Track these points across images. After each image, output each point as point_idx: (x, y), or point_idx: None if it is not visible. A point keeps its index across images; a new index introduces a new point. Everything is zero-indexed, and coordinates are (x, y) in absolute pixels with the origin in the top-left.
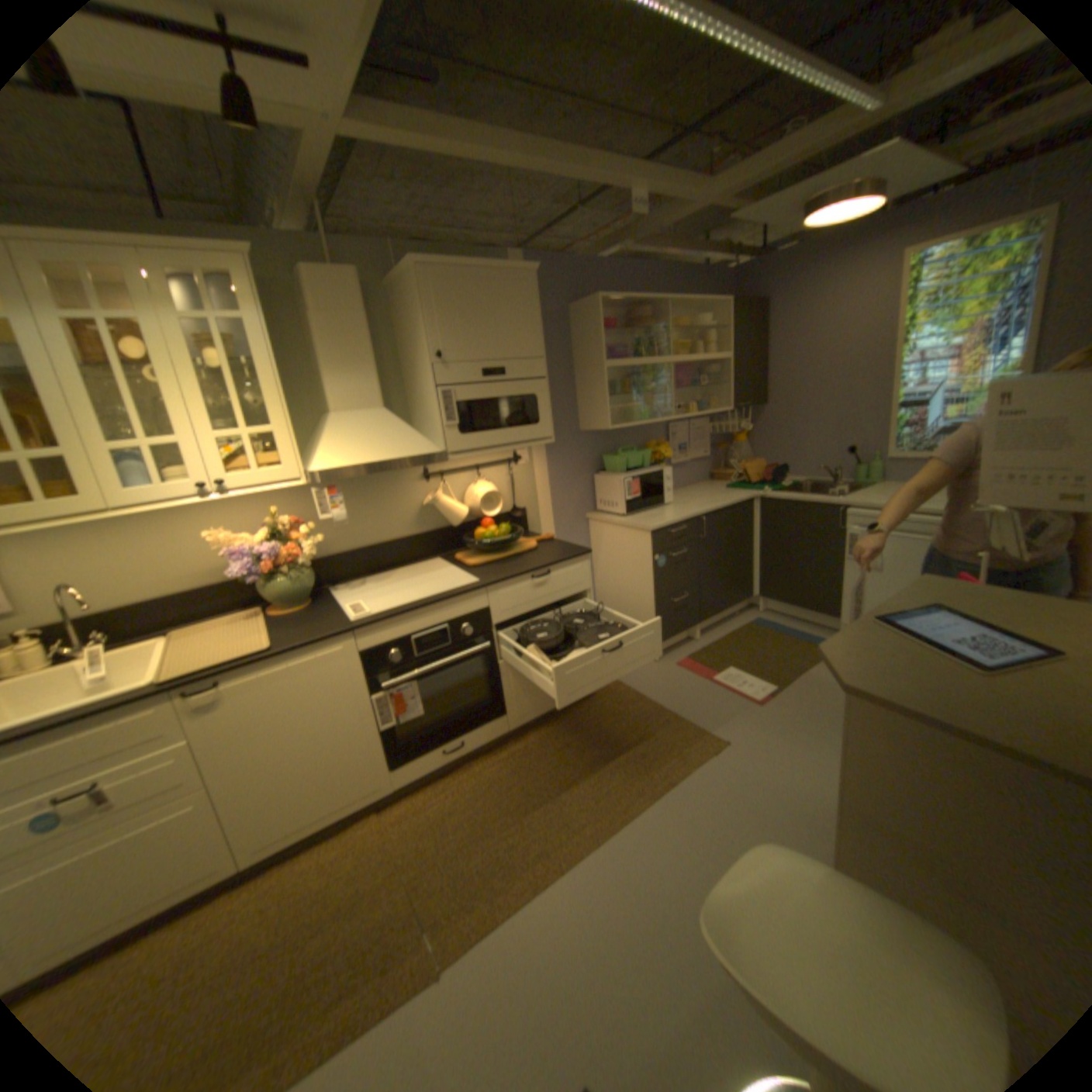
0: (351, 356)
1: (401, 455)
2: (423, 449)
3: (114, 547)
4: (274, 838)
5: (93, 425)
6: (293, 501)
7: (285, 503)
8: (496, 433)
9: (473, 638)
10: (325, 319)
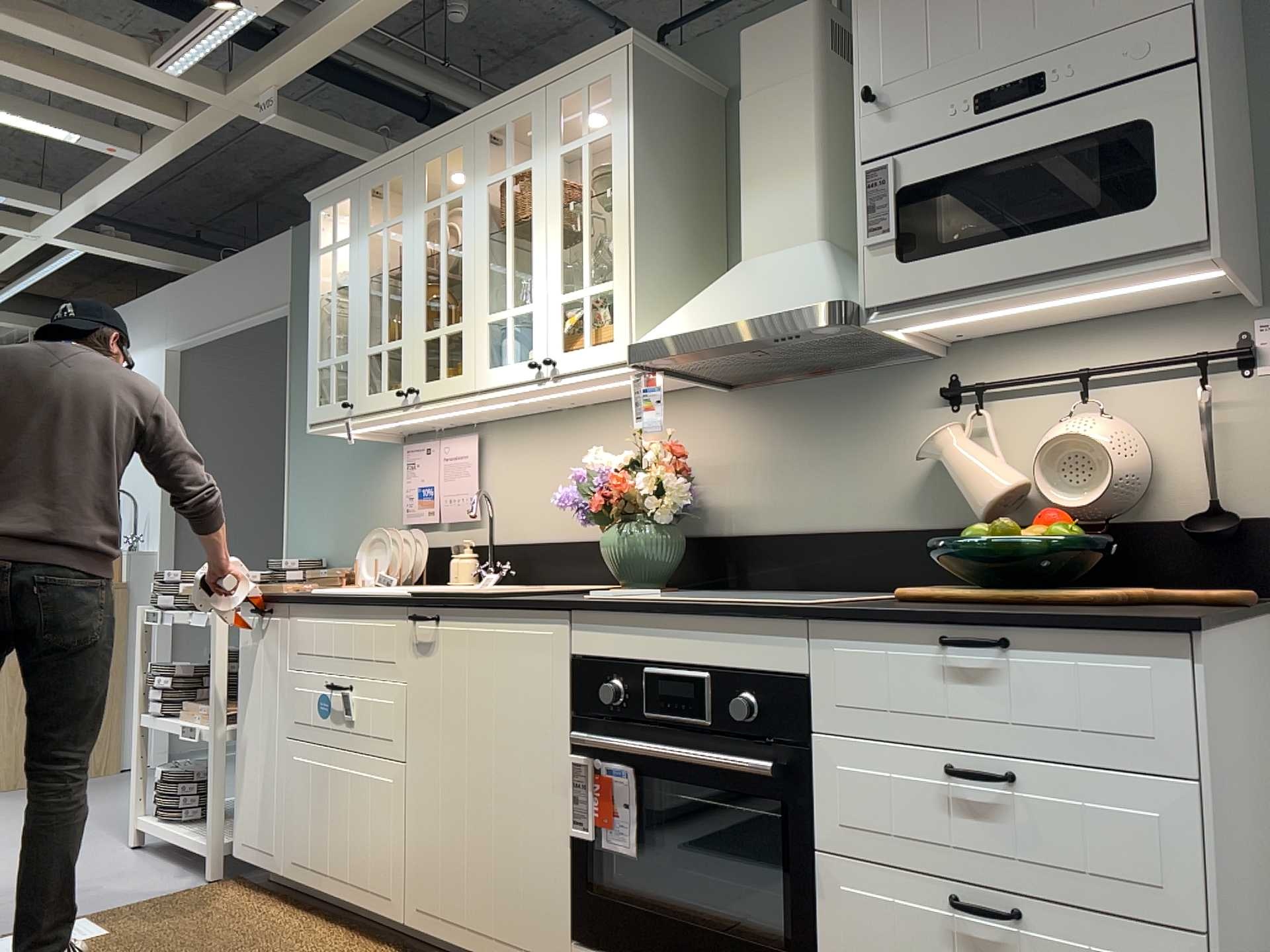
0: (781, 154)
1: (762, 310)
2: (808, 297)
3: (550, 463)
4: (437, 906)
5: (483, 293)
6: (719, 426)
7: (709, 427)
8: (997, 245)
9: (764, 740)
10: (755, 105)
